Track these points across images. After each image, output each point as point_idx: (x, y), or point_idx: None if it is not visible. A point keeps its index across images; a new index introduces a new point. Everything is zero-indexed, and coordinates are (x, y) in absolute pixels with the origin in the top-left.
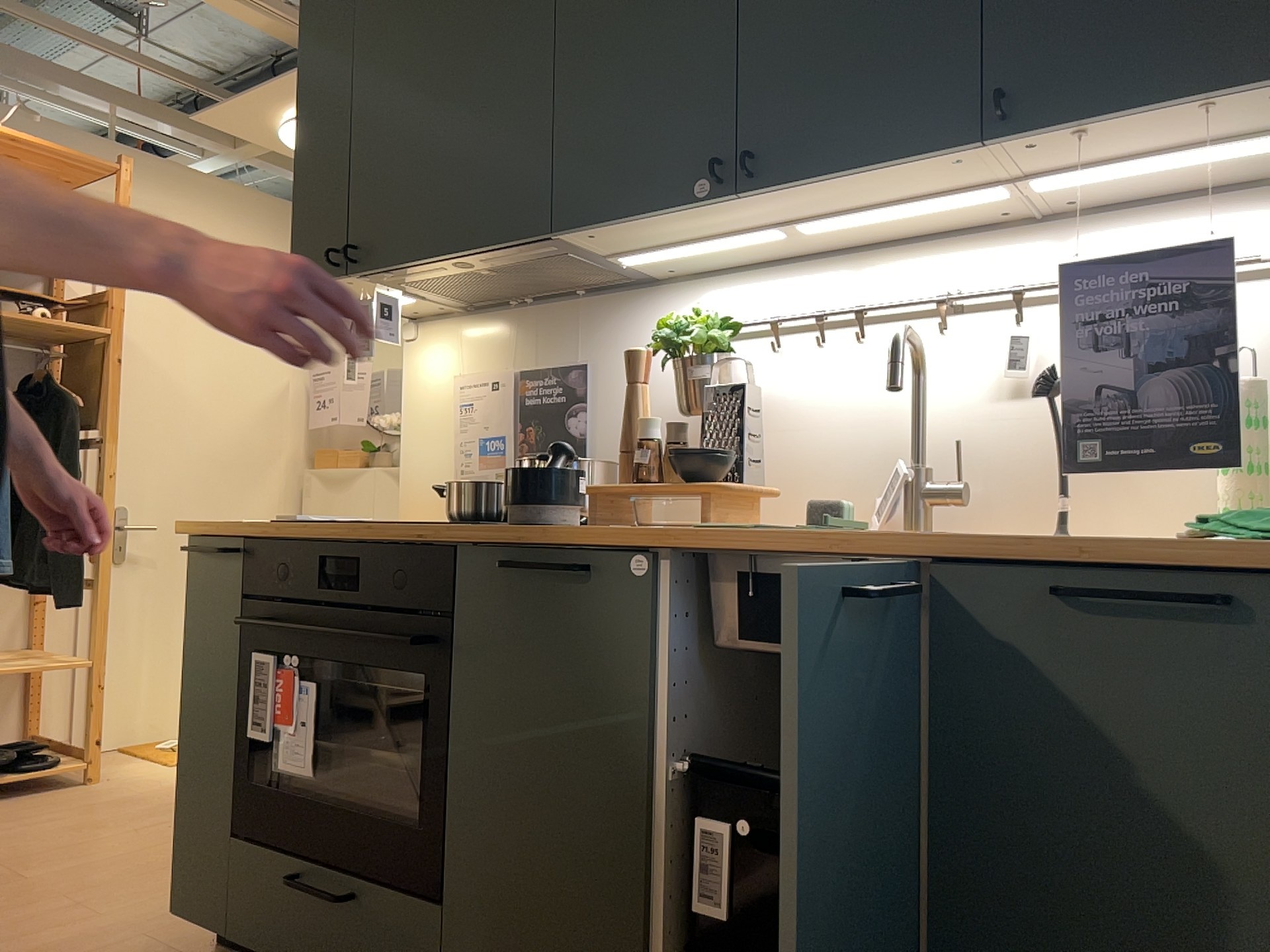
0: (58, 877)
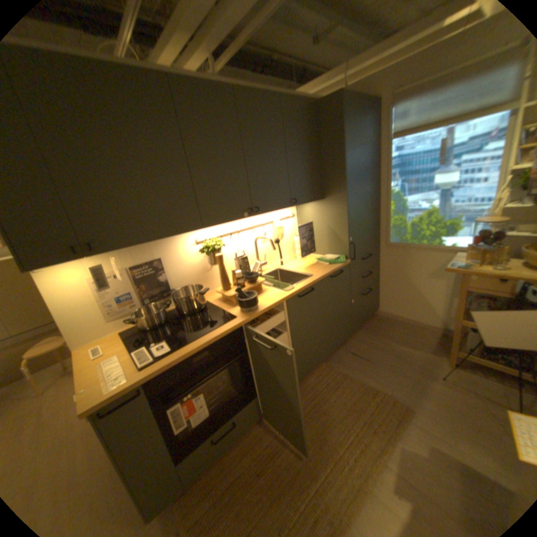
0: None
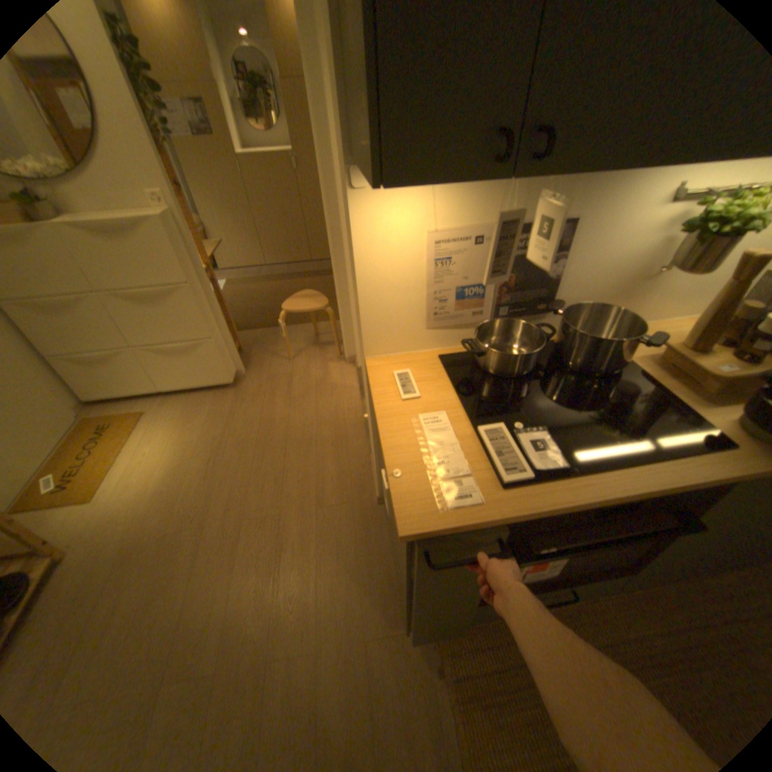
0: (228, 650)
